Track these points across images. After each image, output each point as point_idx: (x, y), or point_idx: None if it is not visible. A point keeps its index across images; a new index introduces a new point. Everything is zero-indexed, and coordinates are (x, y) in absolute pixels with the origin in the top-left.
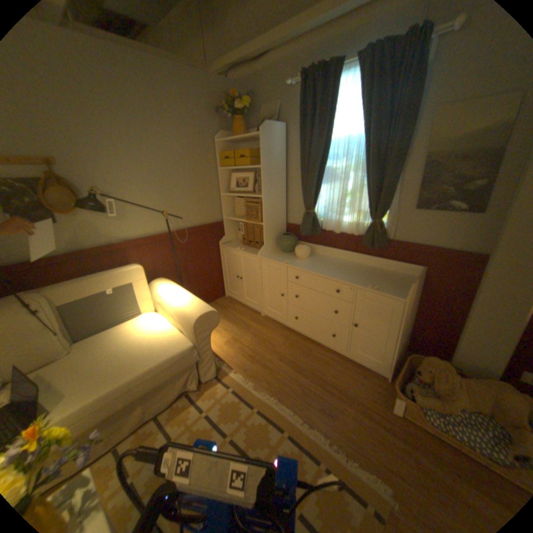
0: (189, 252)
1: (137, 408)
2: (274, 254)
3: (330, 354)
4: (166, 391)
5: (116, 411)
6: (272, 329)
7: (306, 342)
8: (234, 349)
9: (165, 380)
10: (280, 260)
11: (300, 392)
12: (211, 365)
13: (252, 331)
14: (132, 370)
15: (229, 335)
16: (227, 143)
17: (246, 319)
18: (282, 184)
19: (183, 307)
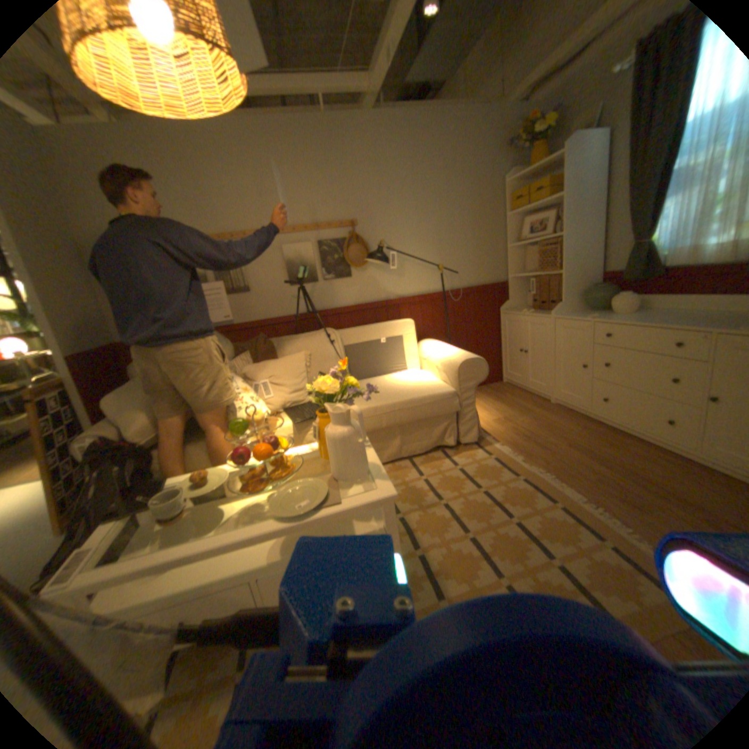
0: (462, 317)
1: (396, 437)
2: (578, 313)
3: (662, 454)
4: (423, 435)
5: (380, 427)
6: (564, 417)
7: (620, 437)
8: (505, 427)
9: (423, 420)
10: (584, 316)
11: (593, 478)
12: (473, 426)
13: (534, 415)
14: (396, 396)
15: (500, 414)
16: (521, 180)
17: (527, 404)
18: (599, 213)
19: (448, 355)
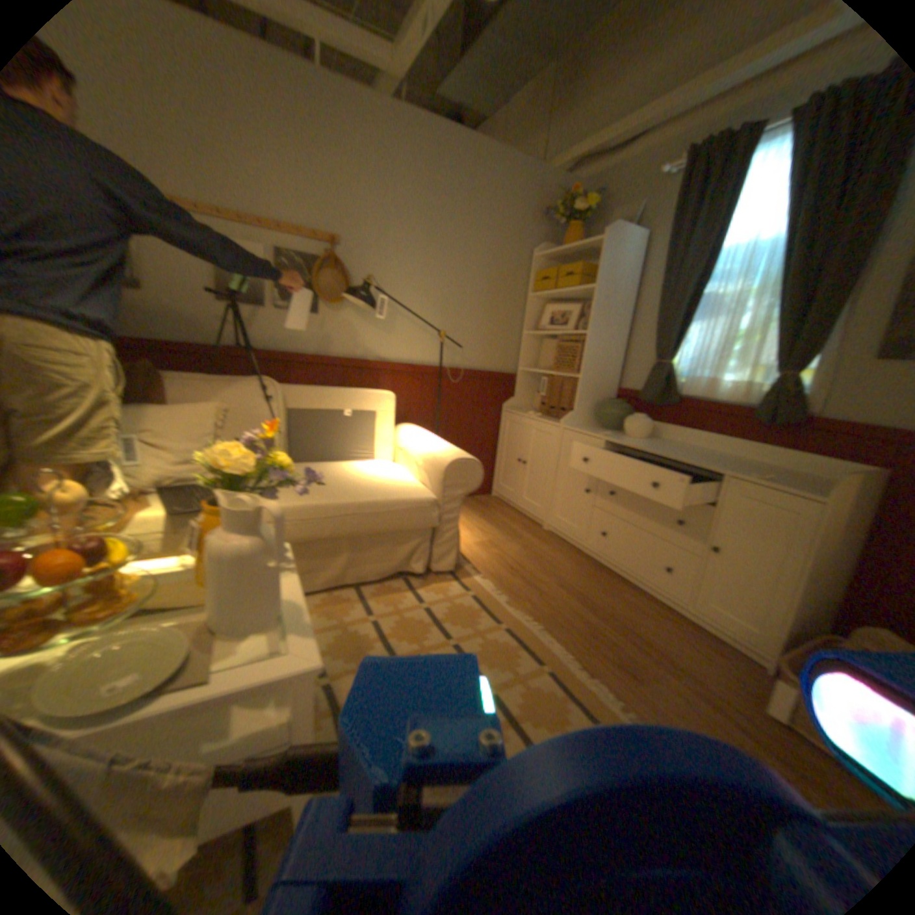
0: (456, 406)
1: (341, 554)
2: (587, 428)
3: (655, 606)
4: (381, 555)
5: (319, 537)
6: (556, 549)
7: (613, 580)
8: (488, 553)
9: (385, 534)
10: (595, 432)
11: (585, 632)
12: (451, 550)
13: (522, 542)
14: (352, 495)
15: (483, 537)
16: (549, 261)
17: (515, 527)
18: (624, 321)
19: (434, 449)
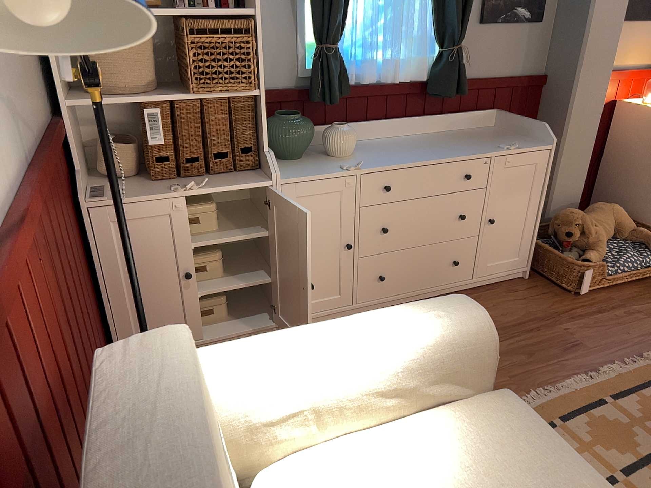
0: (61, 255)
1: None
2: (287, 167)
3: None
4: None
5: None
6: None
7: None
8: None
9: None
10: (329, 169)
11: (524, 358)
12: None
13: None
14: None
15: None
16: None
17: None
18: None
19: (416, 339)
